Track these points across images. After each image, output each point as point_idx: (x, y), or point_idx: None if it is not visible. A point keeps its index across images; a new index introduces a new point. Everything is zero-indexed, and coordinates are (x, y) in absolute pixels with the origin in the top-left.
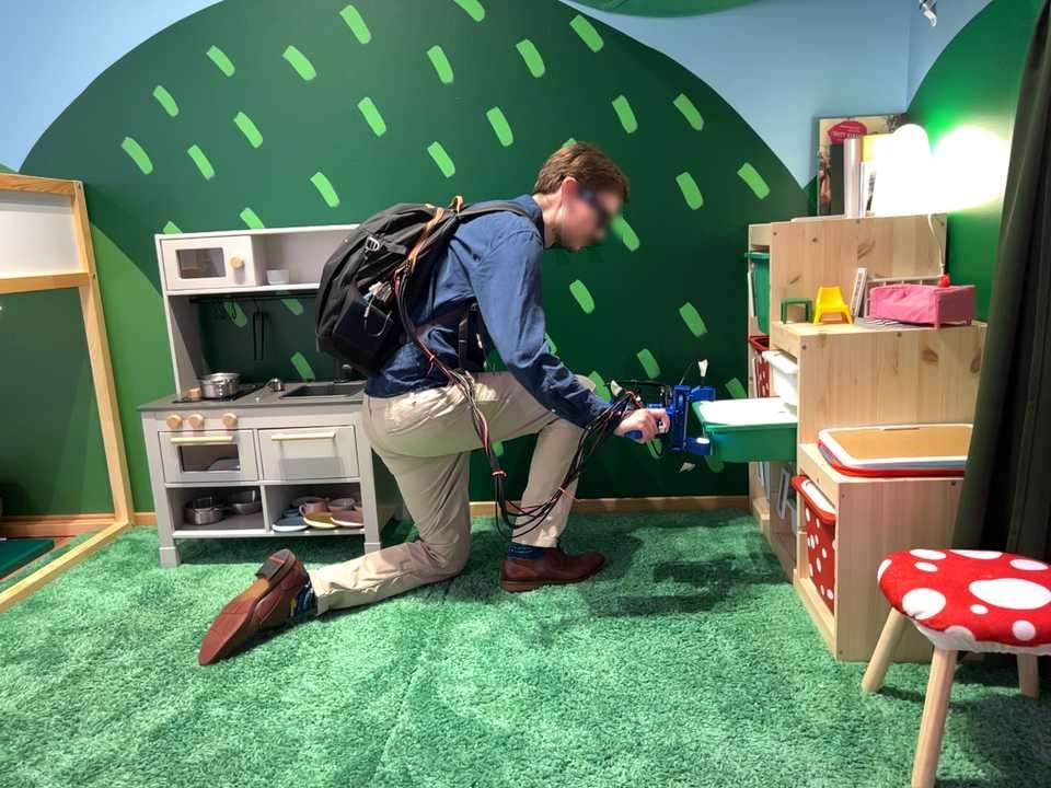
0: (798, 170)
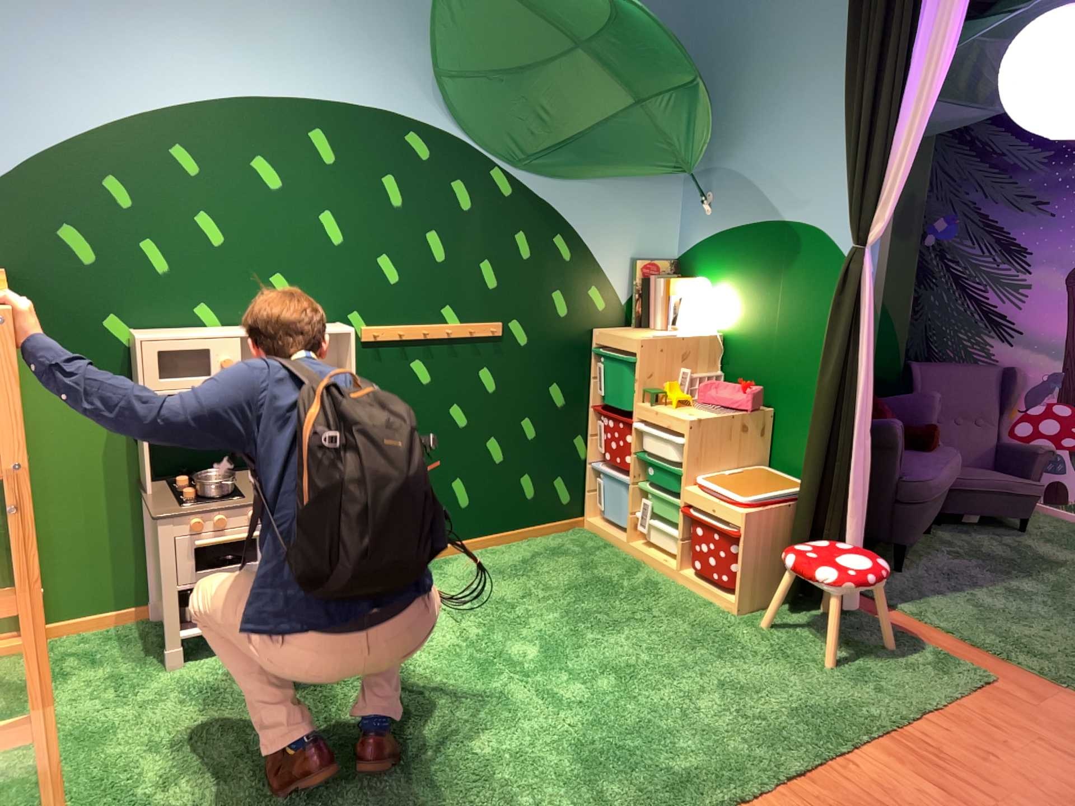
0: (620, 293)
